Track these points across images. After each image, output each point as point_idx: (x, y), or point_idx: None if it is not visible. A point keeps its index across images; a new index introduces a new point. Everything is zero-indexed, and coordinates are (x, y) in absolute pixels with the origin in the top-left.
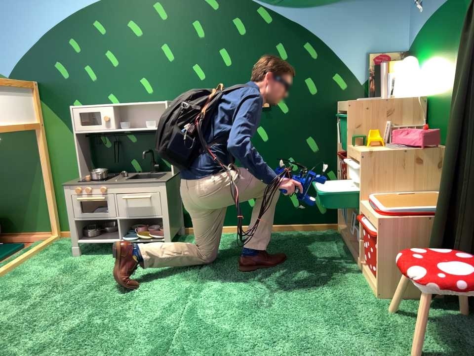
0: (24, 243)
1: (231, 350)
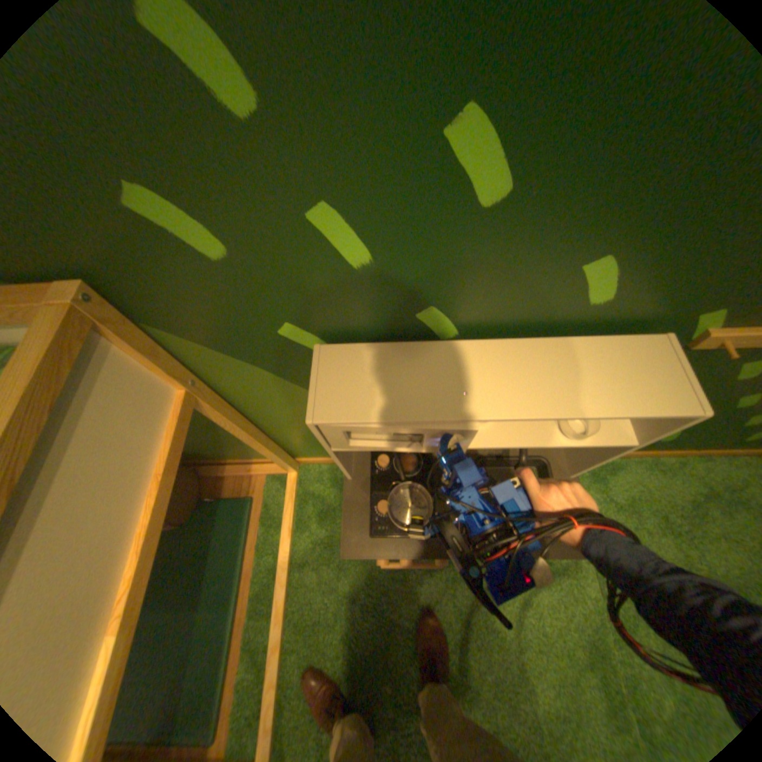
0: (245, 481)
1: None
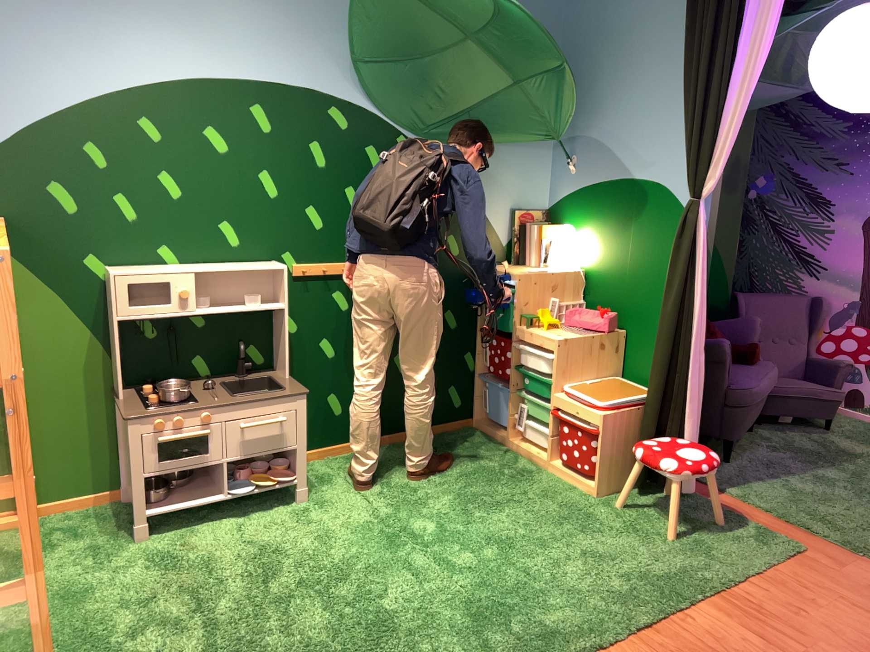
0: None
1: (531, 576)
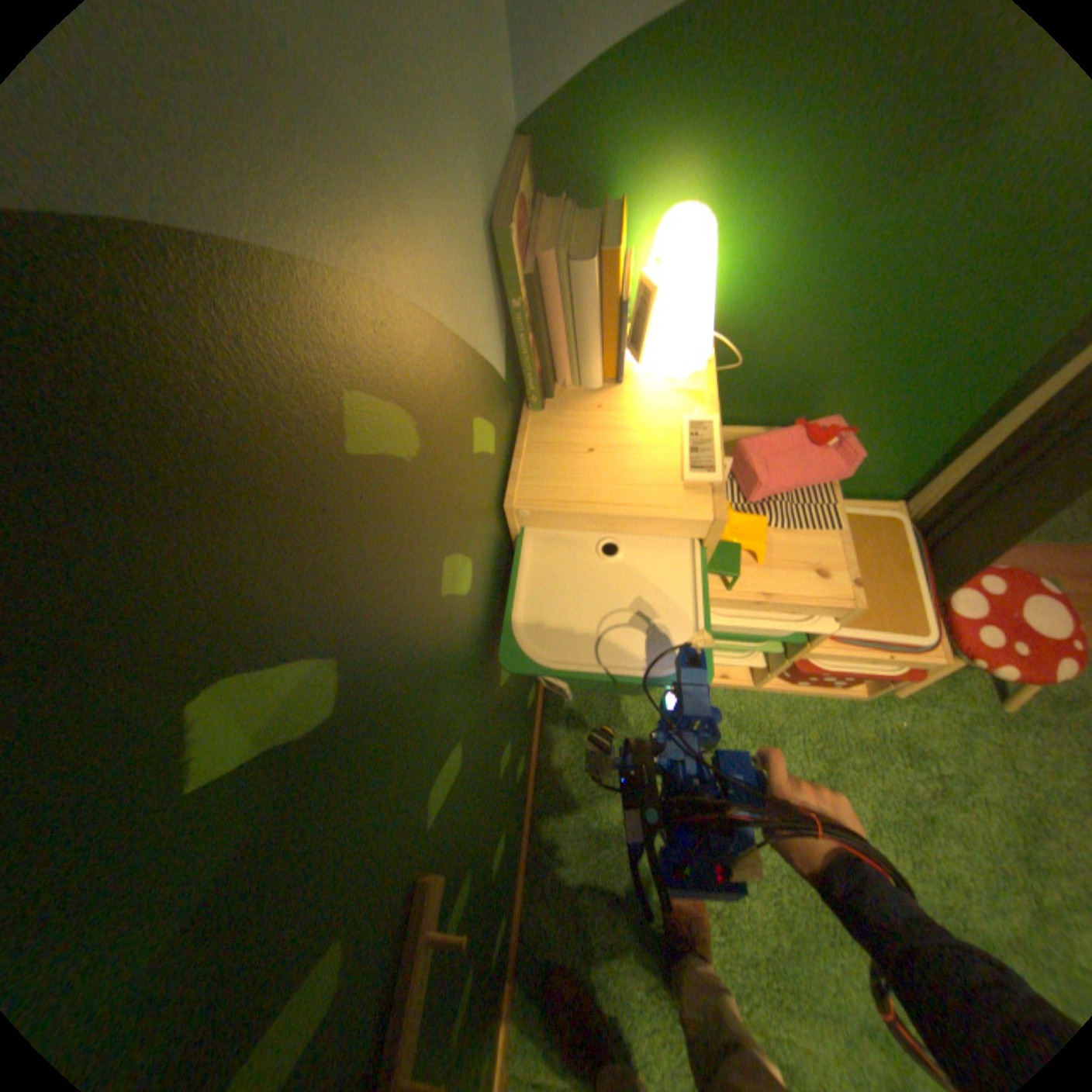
0: None
1: None
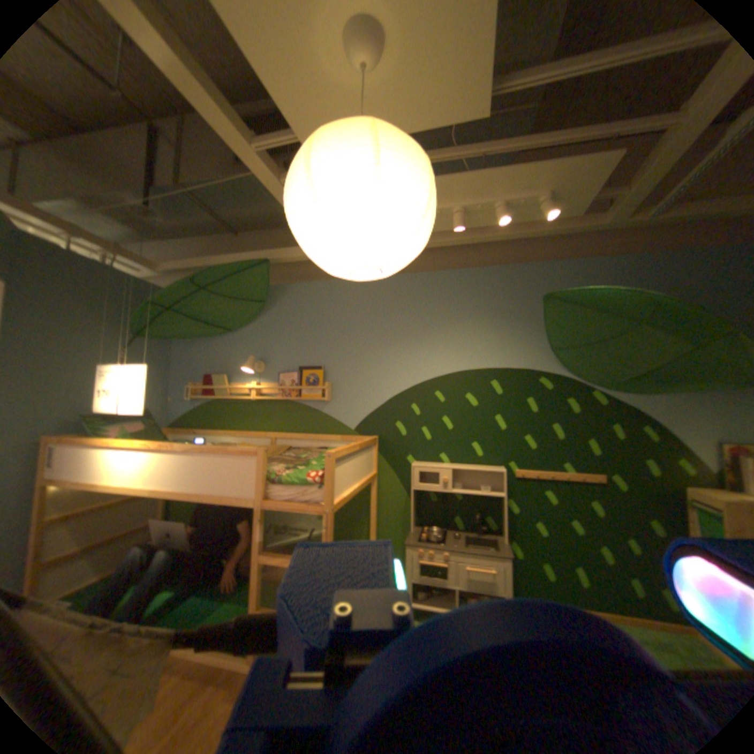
0: None
1: None
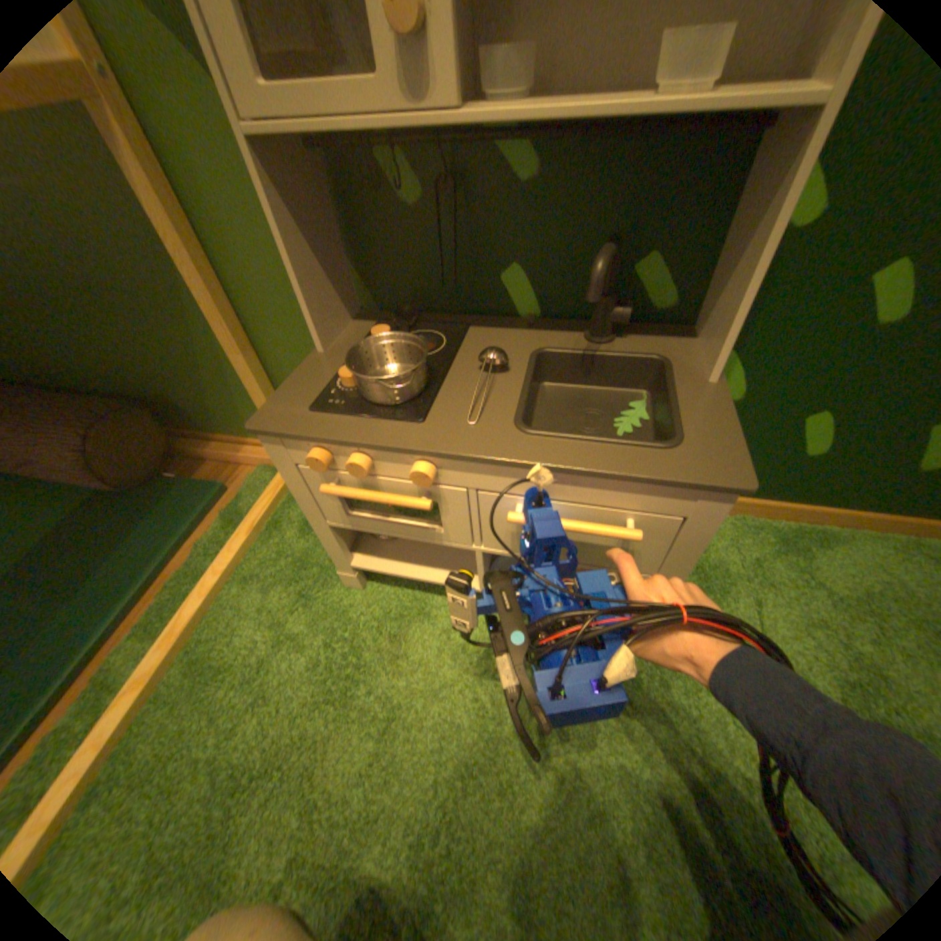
0: (230, 469)
1: None
